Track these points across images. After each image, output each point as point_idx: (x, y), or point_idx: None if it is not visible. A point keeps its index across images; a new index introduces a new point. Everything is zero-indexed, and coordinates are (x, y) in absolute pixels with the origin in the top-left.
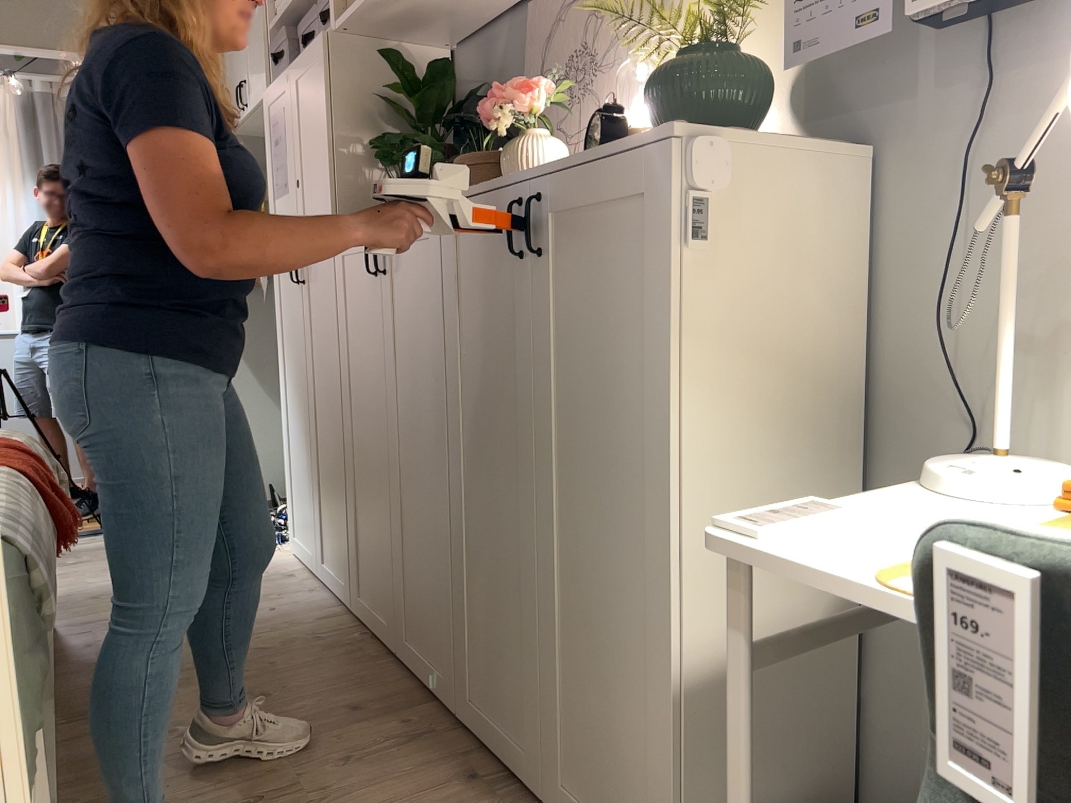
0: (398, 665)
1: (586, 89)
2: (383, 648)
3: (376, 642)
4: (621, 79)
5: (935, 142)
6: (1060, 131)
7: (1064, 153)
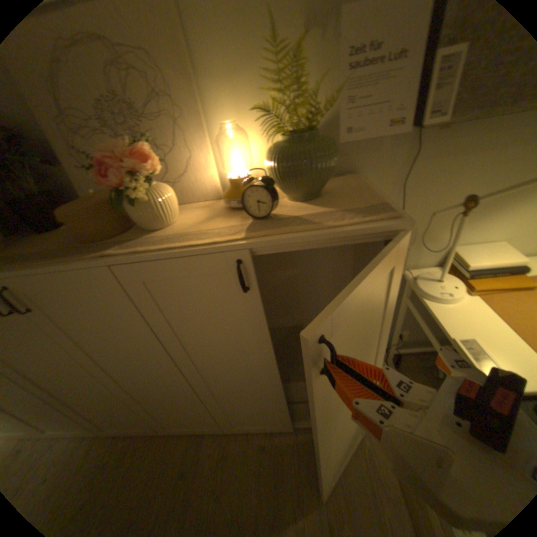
0: (162, 436)
1: (139, 133)
2: (141, 435)
3: (135, 436)
4: (175, 127)
5: (384, 169)
6: (434, 166)
7: (434, 174)
